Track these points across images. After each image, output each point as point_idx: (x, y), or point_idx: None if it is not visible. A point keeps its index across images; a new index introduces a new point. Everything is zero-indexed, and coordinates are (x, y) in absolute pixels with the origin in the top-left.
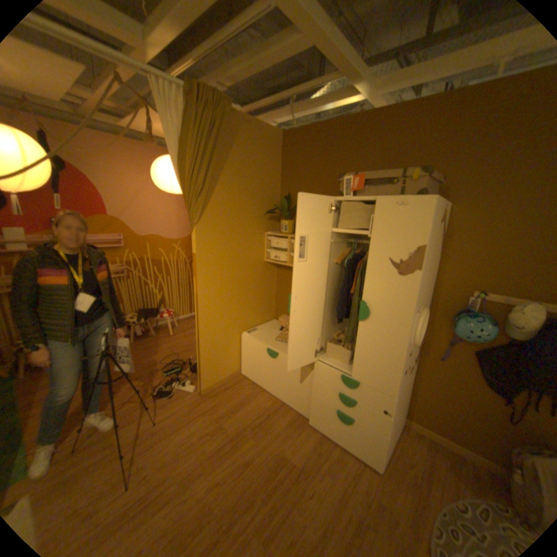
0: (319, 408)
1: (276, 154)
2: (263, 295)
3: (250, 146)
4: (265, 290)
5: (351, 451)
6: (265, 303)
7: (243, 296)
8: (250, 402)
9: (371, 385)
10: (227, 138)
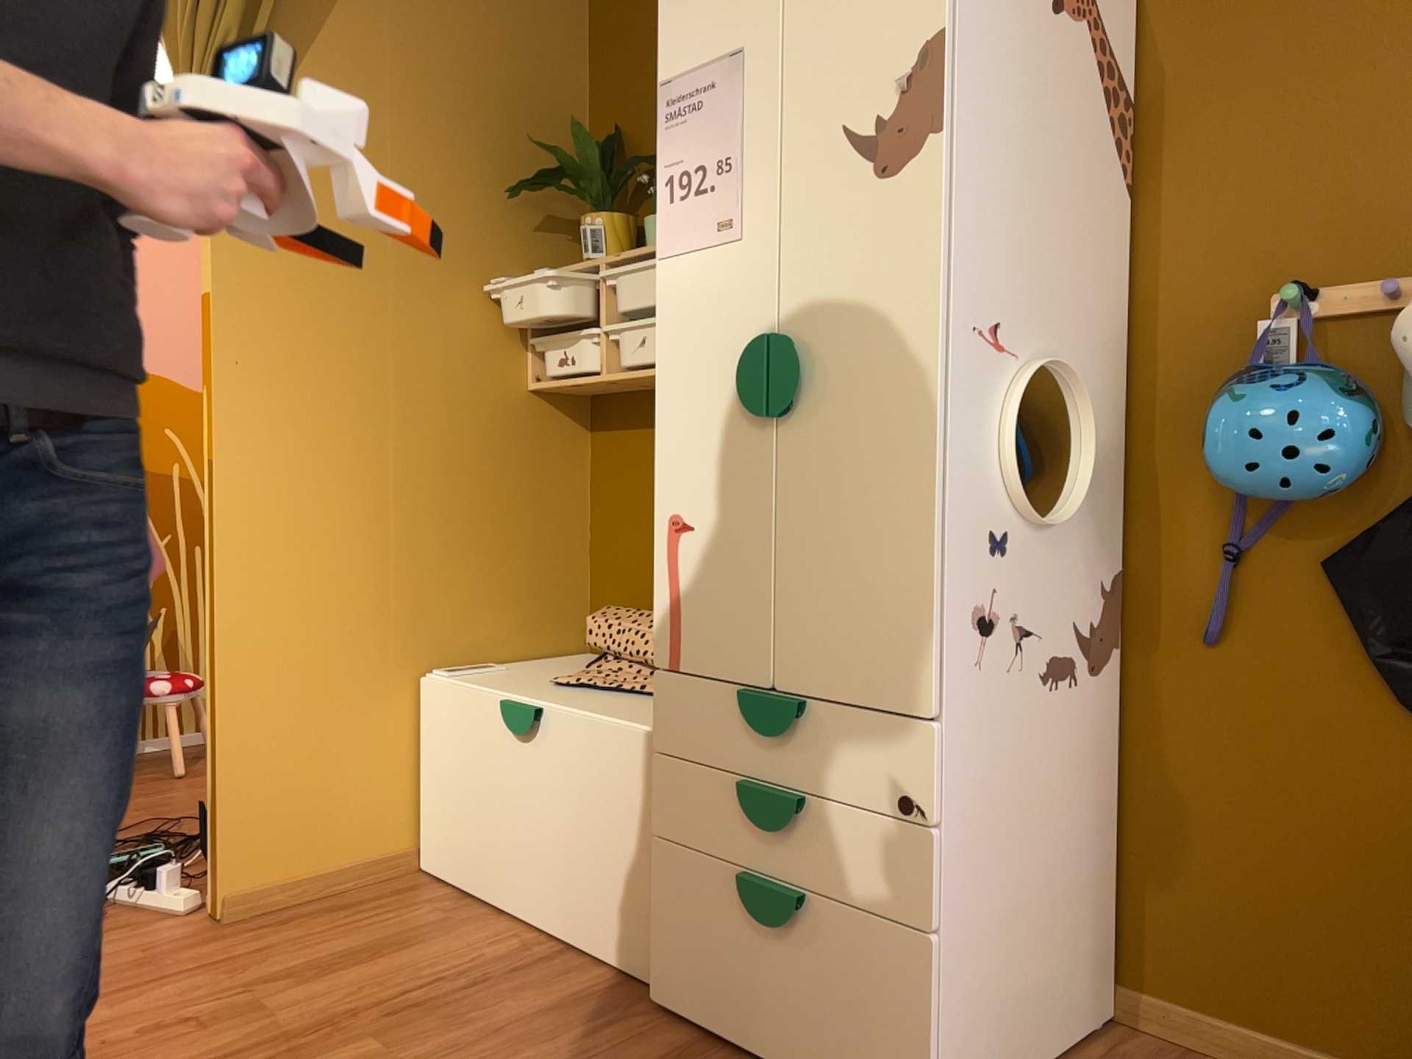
0: (681, 895)
1: None
2: (524, 531)
3: None
4: (536, 513)
5: None
6: (536, 568)
7: (430, 513)
8: (417, 944)
9: (844, 693)
10: None
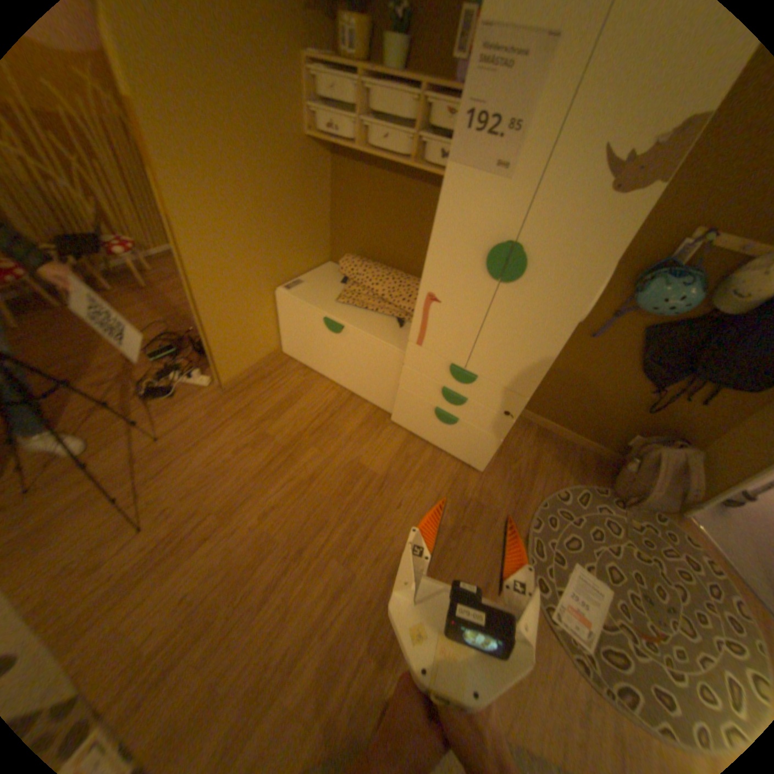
0: (408, 403)
1: None
2: (305, 216)
3: None
4: (310, 205)
5: (445, 450)
6: (311, 231)
7: (268, 218)
8: (302, 396)
9: (494, 380)
10: None
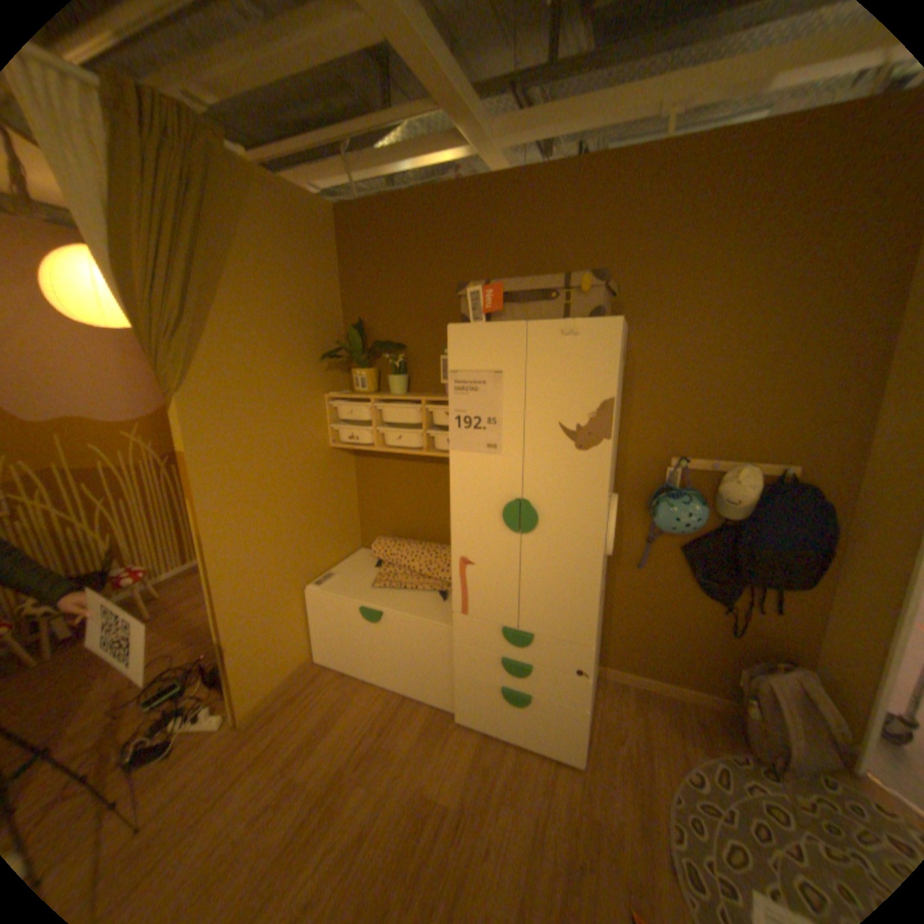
0: (470, 691)
1: (327, 248)
2: (335, 510)
3: (274, 229)
4: (338, 500)
5: (531, 748)
6: (341, 523)
7: (298, 519)
8: (341, 715)
9: (552, 635)
10: (223, 212)
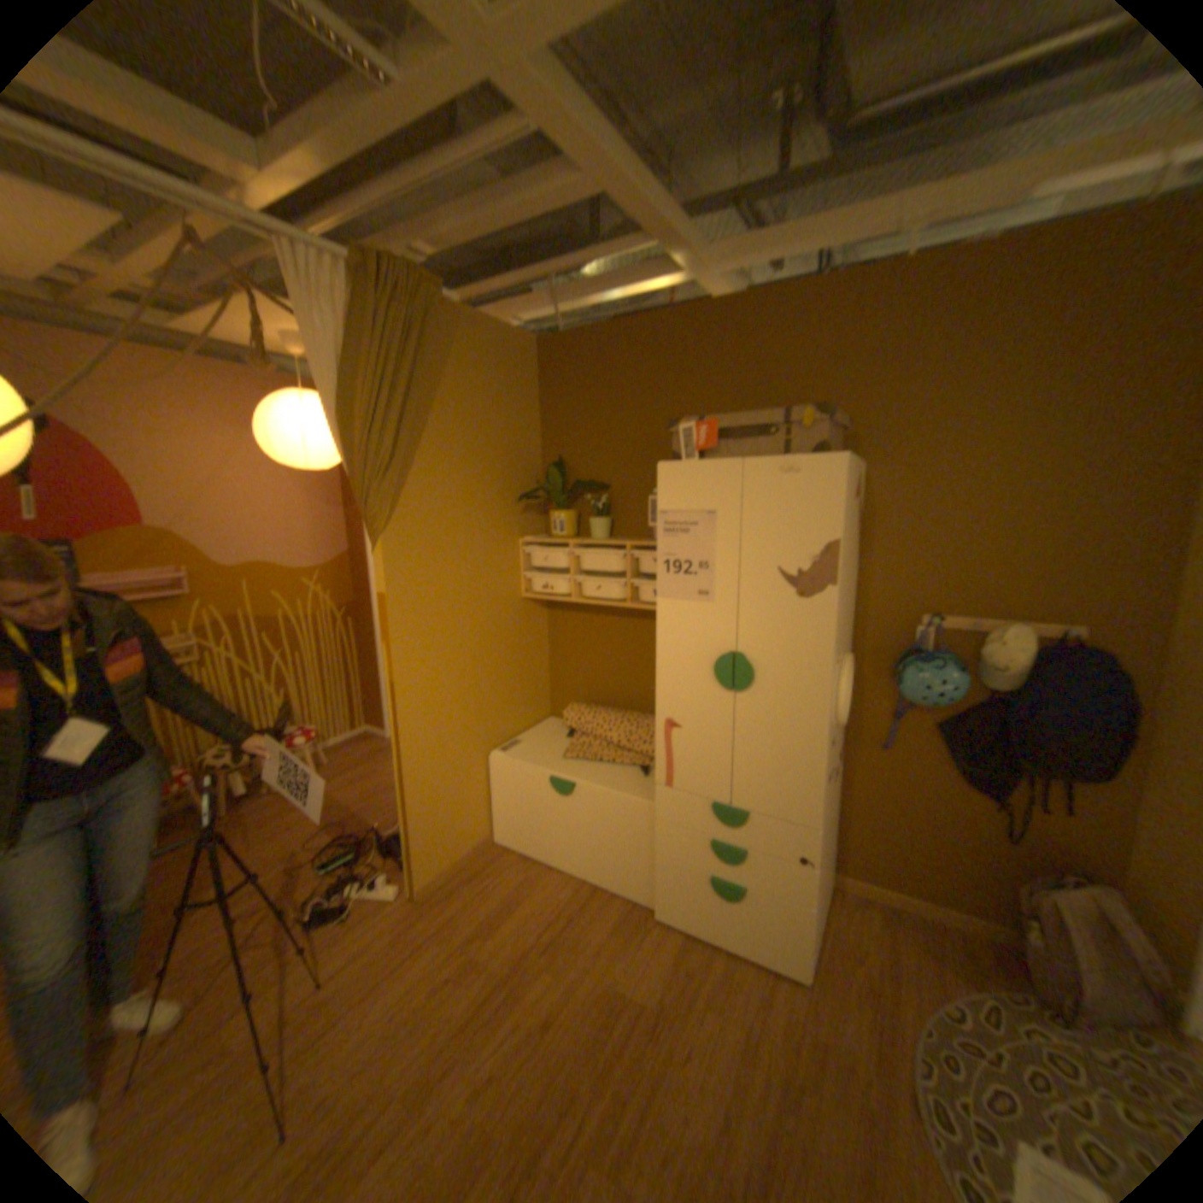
0: (674, 881)
1: (528, 383)
2: (524, 669)
3: (478, 368)
4: (528, 658)
5: (745, 955)
6: (529, 685)
7: (486, 675)
8: (525, 900)
9: (771, 813)
10: (433, 355)
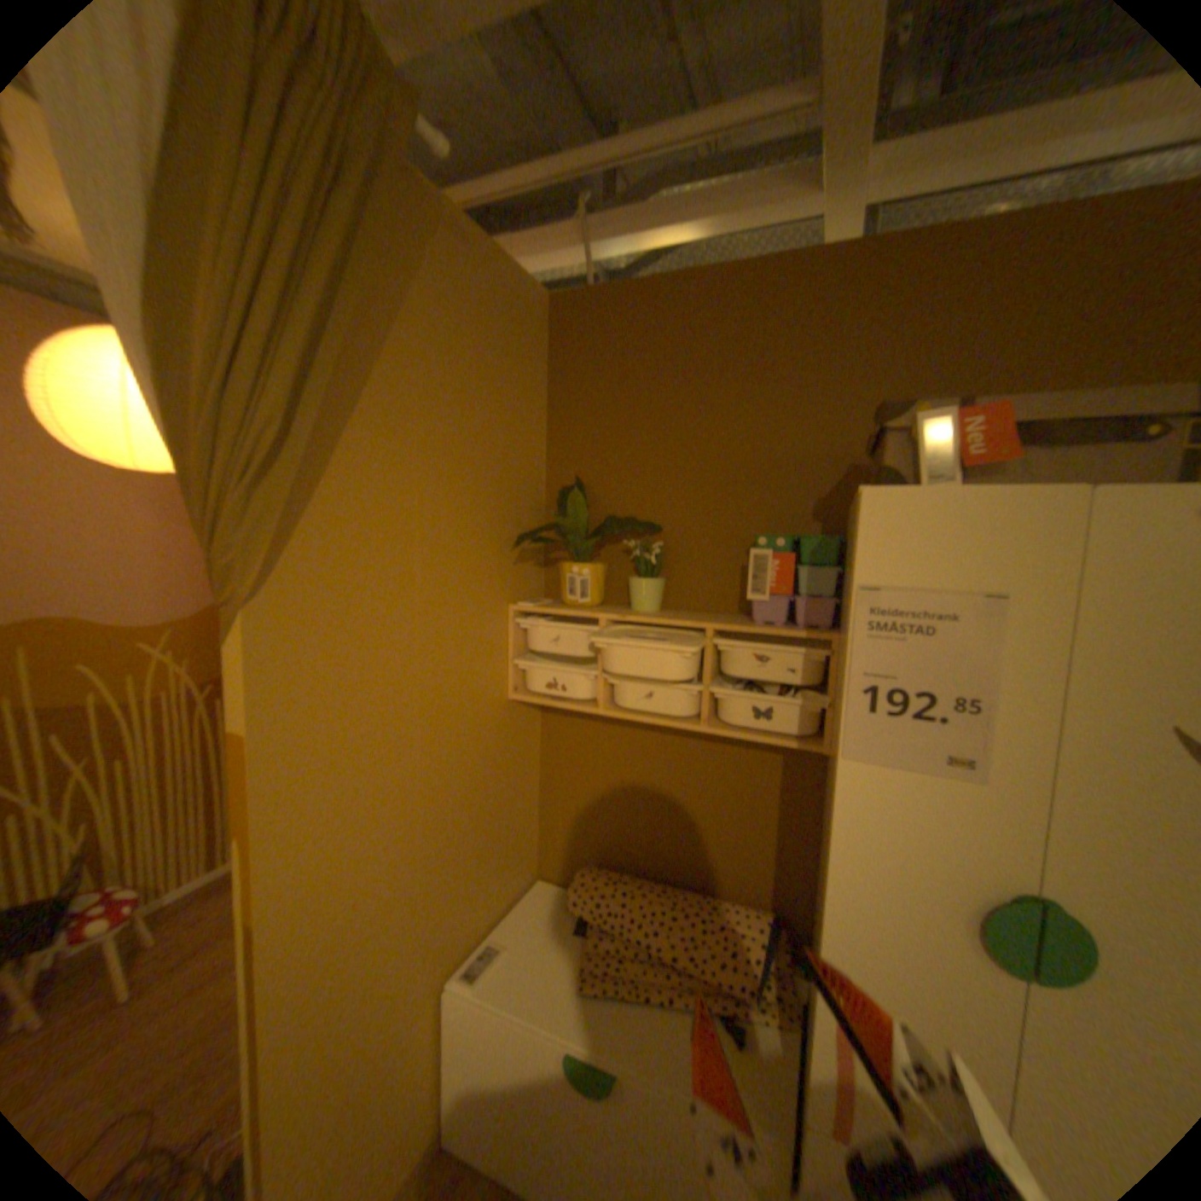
0: None
1: (537, 359)
2: (506, 814)
3: (466, 313)
4: (512, 794)
5: None
6: (512, 837)
7: (447, 844)
8: None
9: None
10: (389, 262)
